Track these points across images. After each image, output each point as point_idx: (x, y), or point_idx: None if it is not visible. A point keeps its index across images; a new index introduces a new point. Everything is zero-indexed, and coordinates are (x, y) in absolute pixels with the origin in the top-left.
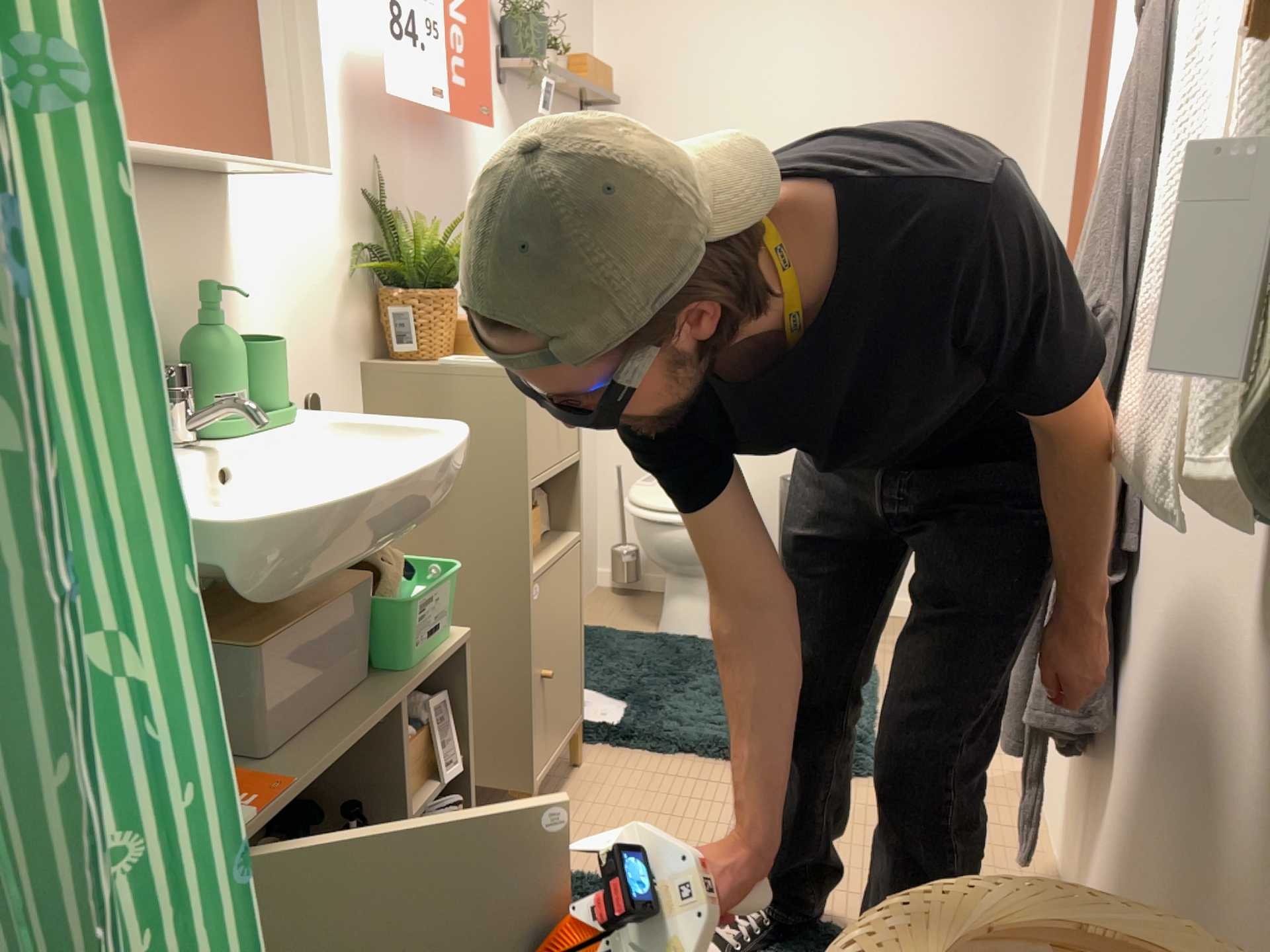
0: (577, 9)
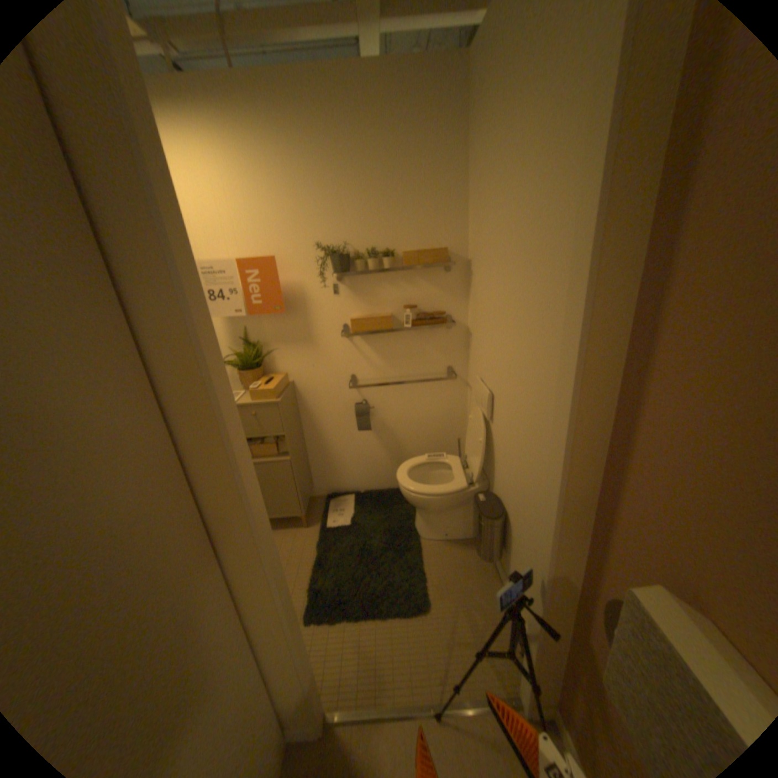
0: (438, 210)
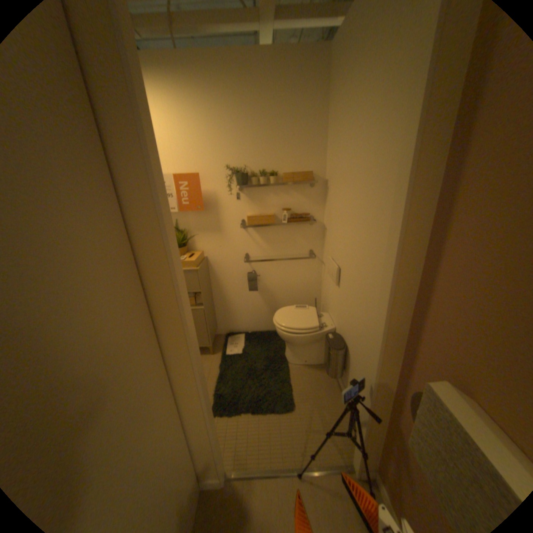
0: (307, 146)
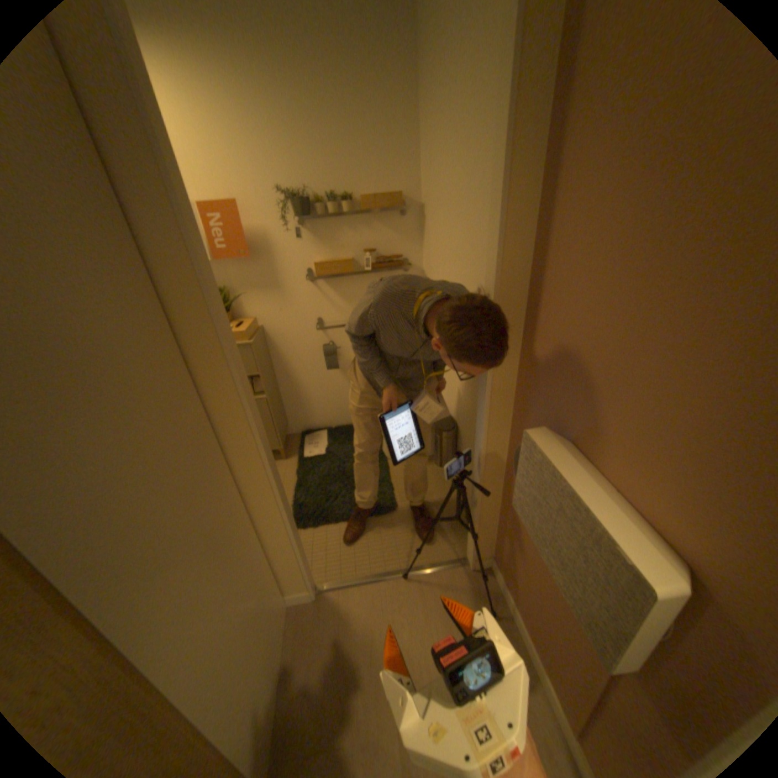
0: (392, 154)
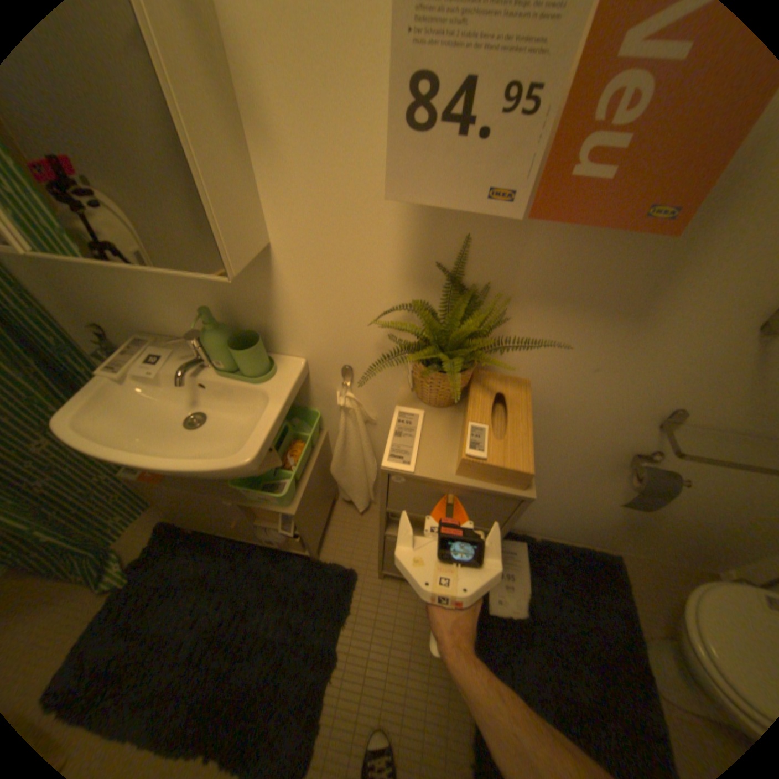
0: None
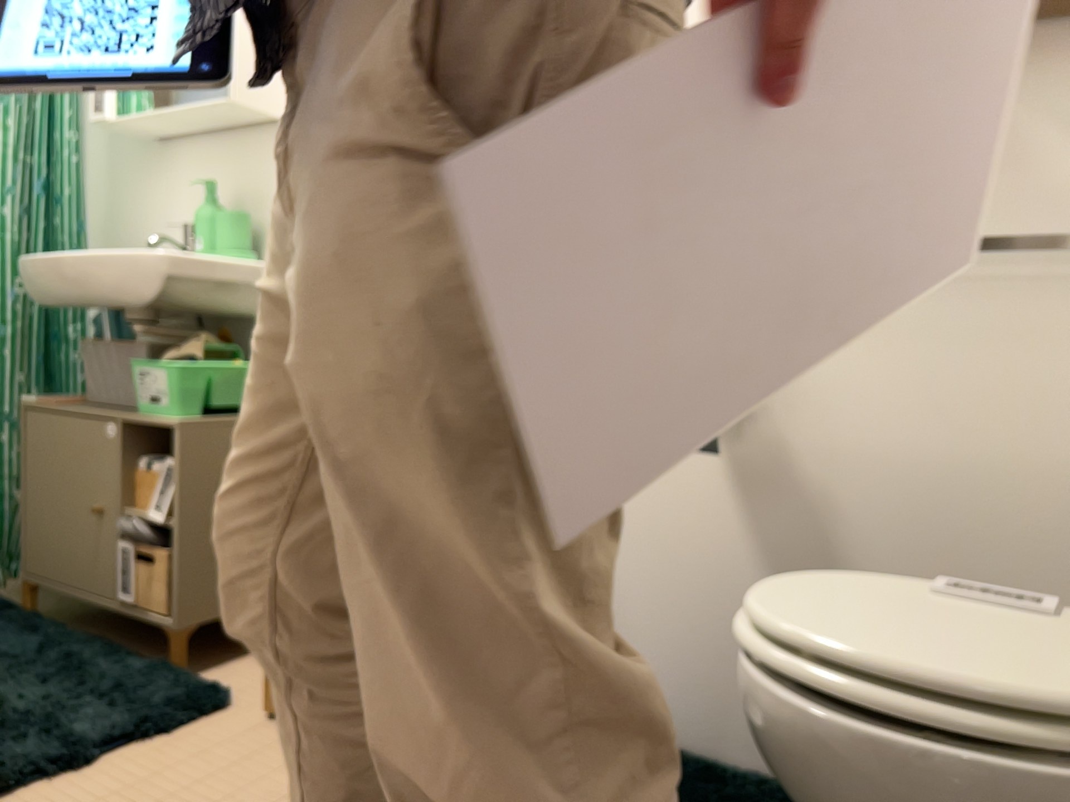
0: None
